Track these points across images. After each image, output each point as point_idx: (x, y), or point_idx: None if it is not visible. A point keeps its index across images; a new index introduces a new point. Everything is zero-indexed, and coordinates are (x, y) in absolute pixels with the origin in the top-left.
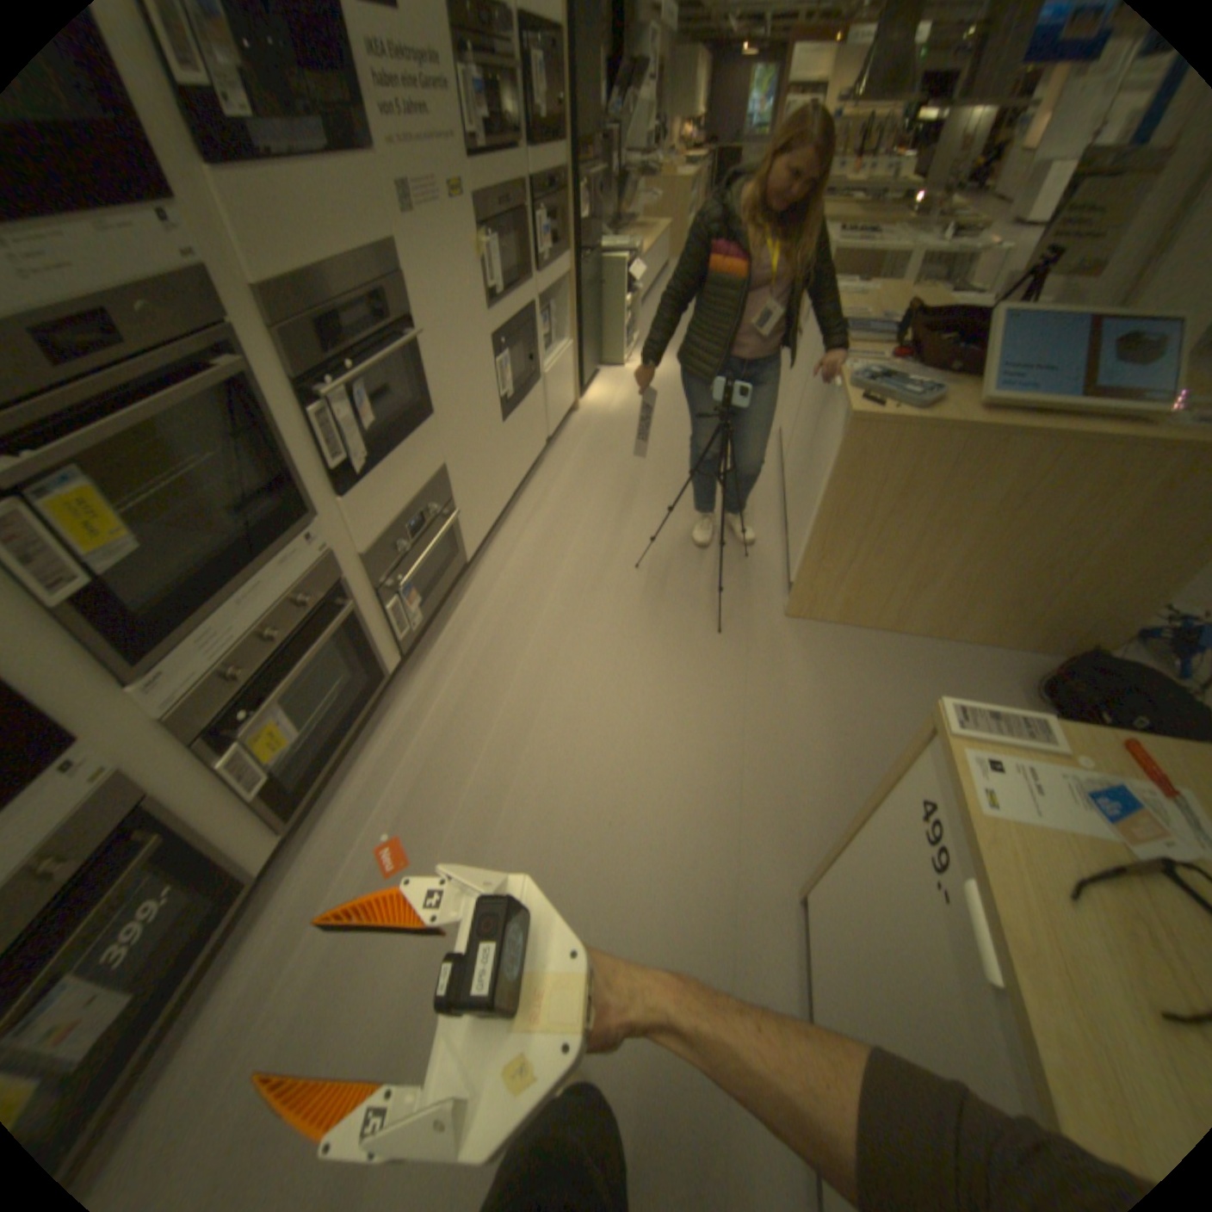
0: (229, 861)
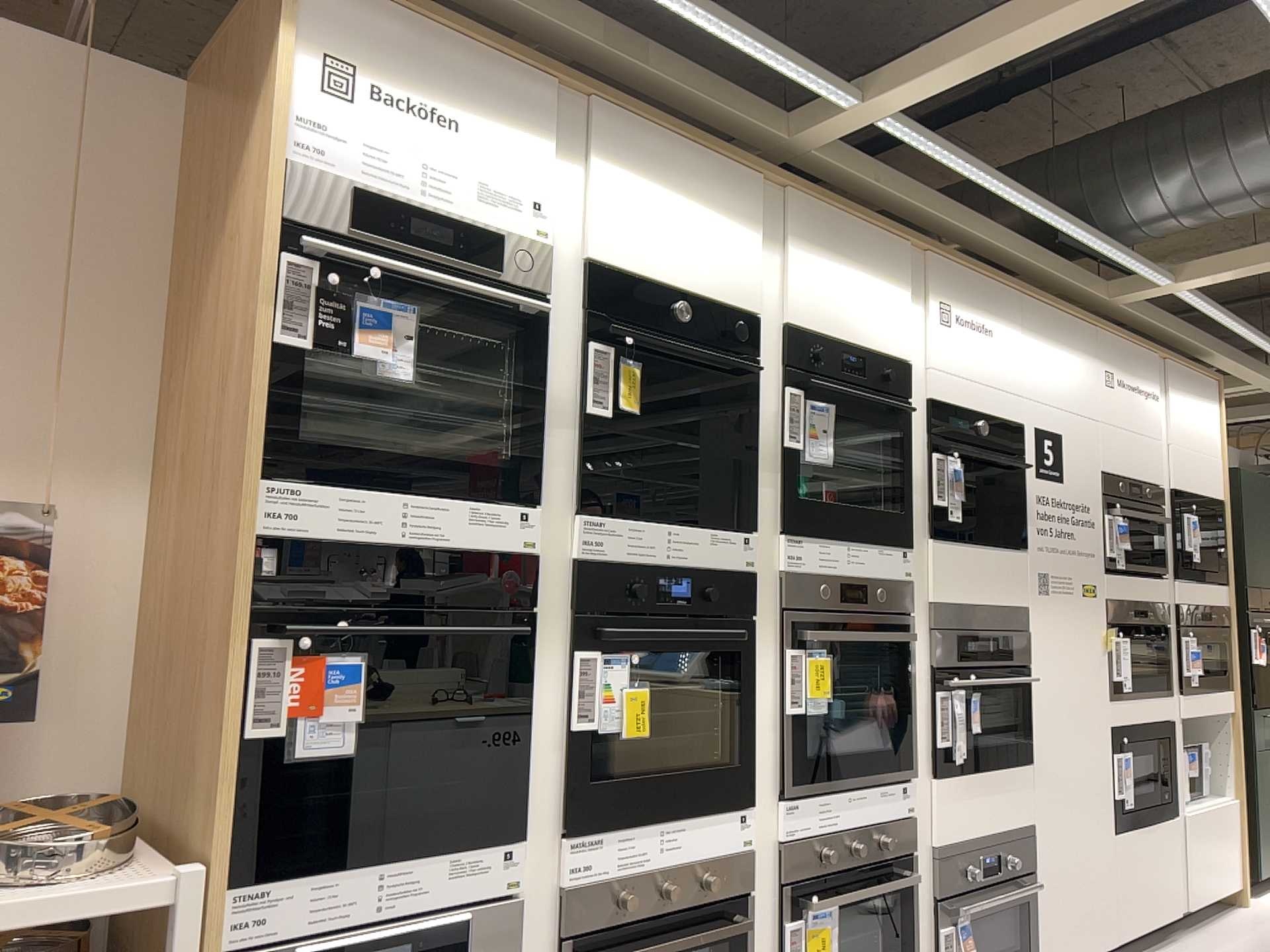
0: None
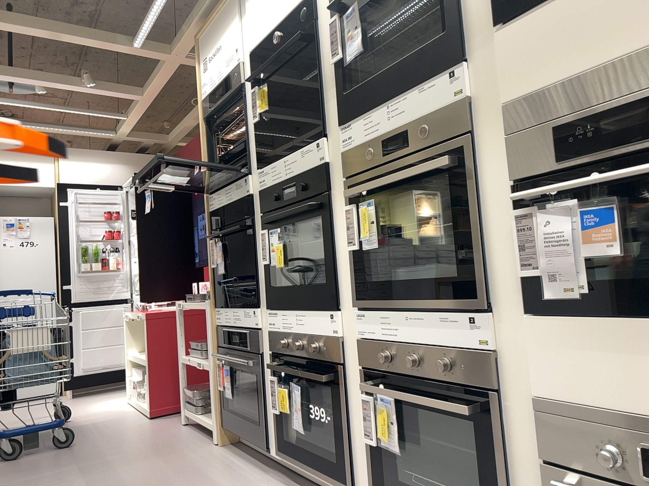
0: (357, 469)
